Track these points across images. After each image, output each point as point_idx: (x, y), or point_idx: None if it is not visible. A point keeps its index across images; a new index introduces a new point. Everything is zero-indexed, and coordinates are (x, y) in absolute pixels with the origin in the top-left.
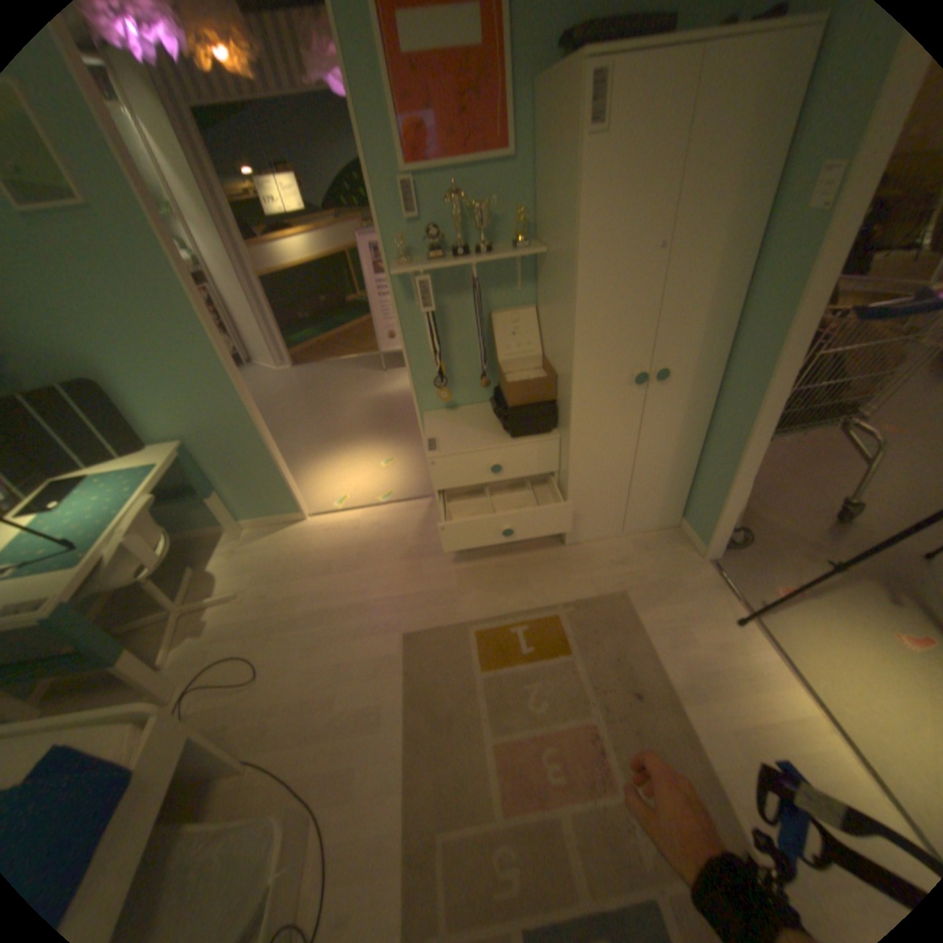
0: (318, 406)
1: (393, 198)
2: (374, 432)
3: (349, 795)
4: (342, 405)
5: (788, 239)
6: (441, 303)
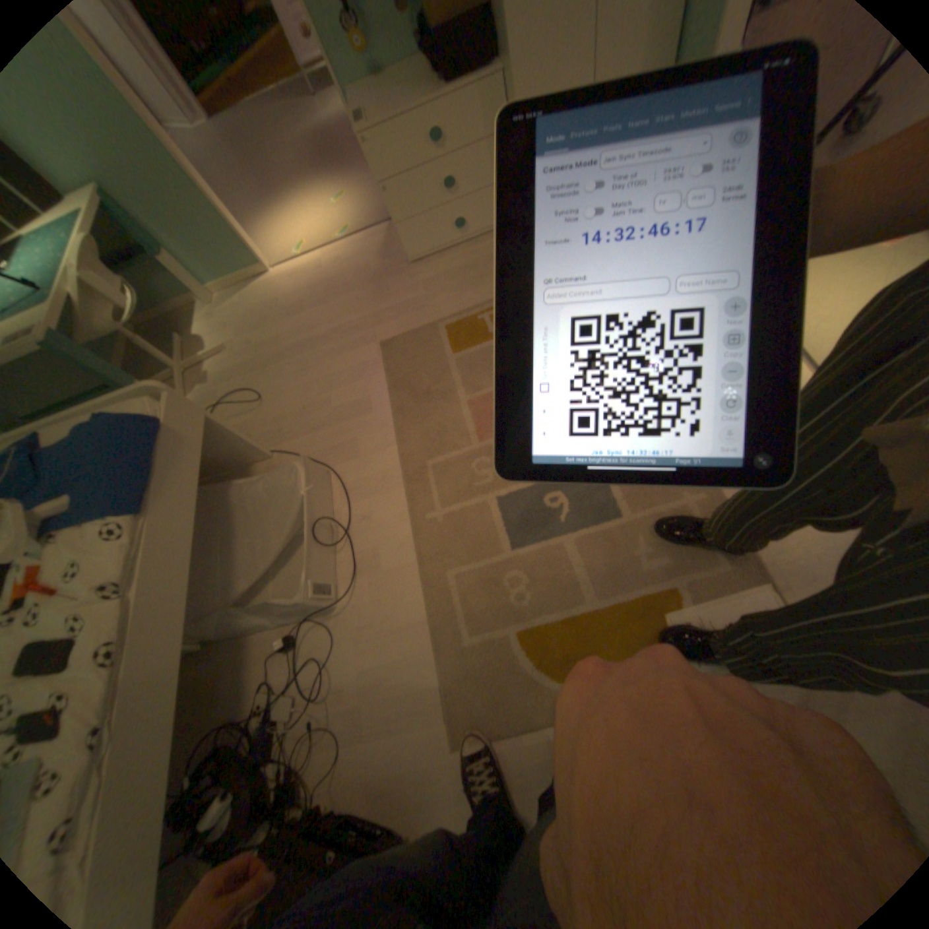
0: (248, 154)
1: None
2: (315, 168)
3: (355, 452)
4: (273, 147)
5: None
6: None
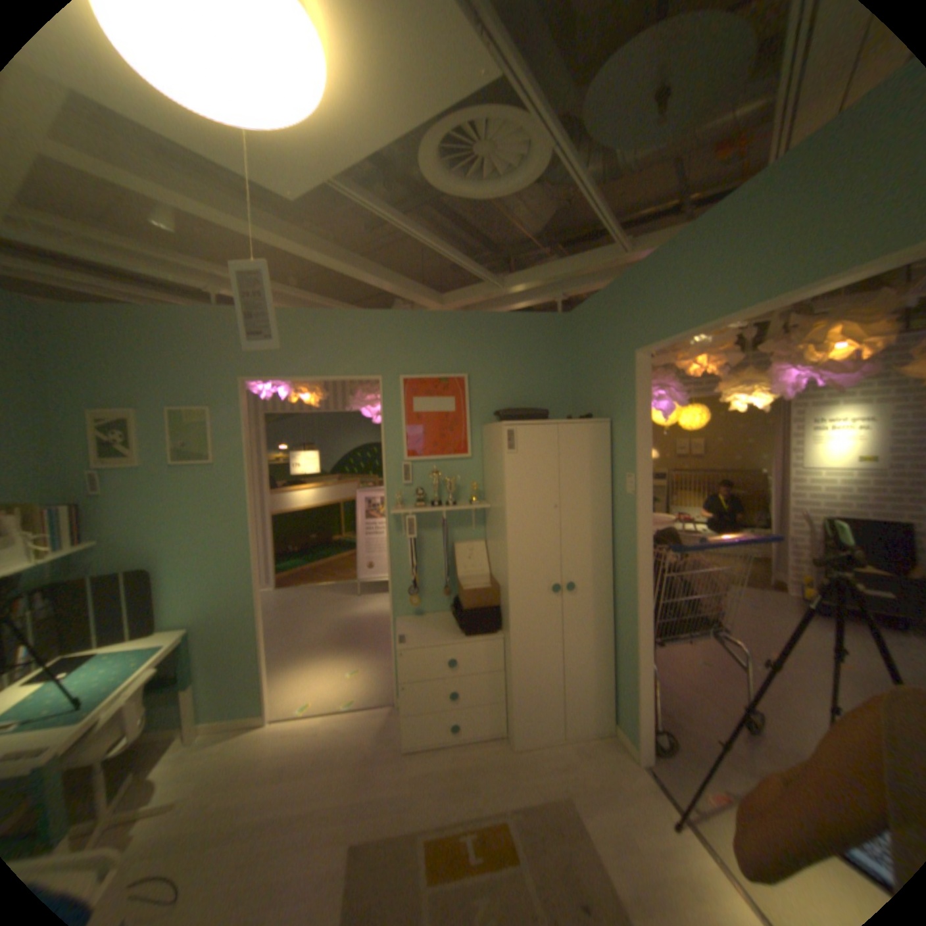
0: (293, 622)
1: (397, 472)
2: (342, 646)
3: None
4: (315, 622)
5: (623, 508)
6: (420, 534)
